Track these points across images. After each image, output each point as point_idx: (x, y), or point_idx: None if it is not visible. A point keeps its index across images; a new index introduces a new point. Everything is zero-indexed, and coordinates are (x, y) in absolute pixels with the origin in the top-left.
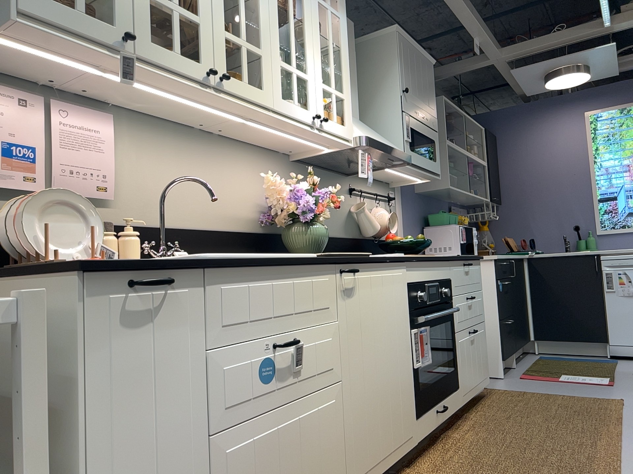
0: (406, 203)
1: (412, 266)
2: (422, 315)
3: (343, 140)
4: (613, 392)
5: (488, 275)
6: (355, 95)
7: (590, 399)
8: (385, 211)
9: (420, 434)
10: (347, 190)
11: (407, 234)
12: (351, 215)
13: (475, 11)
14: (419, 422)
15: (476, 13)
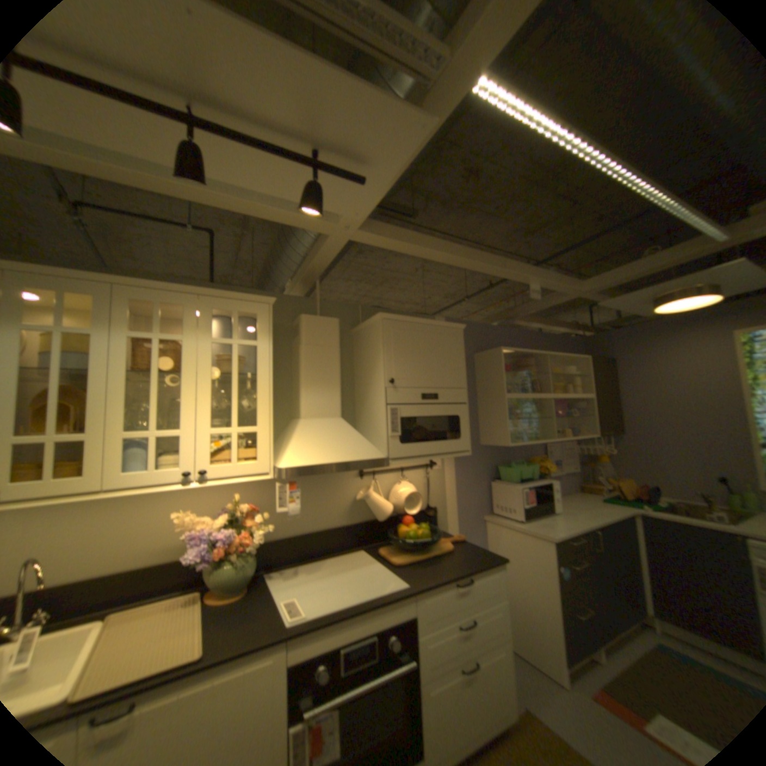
0: (462, 461)
1: (306, 641)
2: (324, 699)
3: (250, 479)
4: None
5: (549, 559)
6: (332, 395)
7: None
8: (405, 491)
9: None
10: (354, 475)
11: (460, 495)
12: (359, 499)
13: (513, 261)
14: None
15: (517, 262)
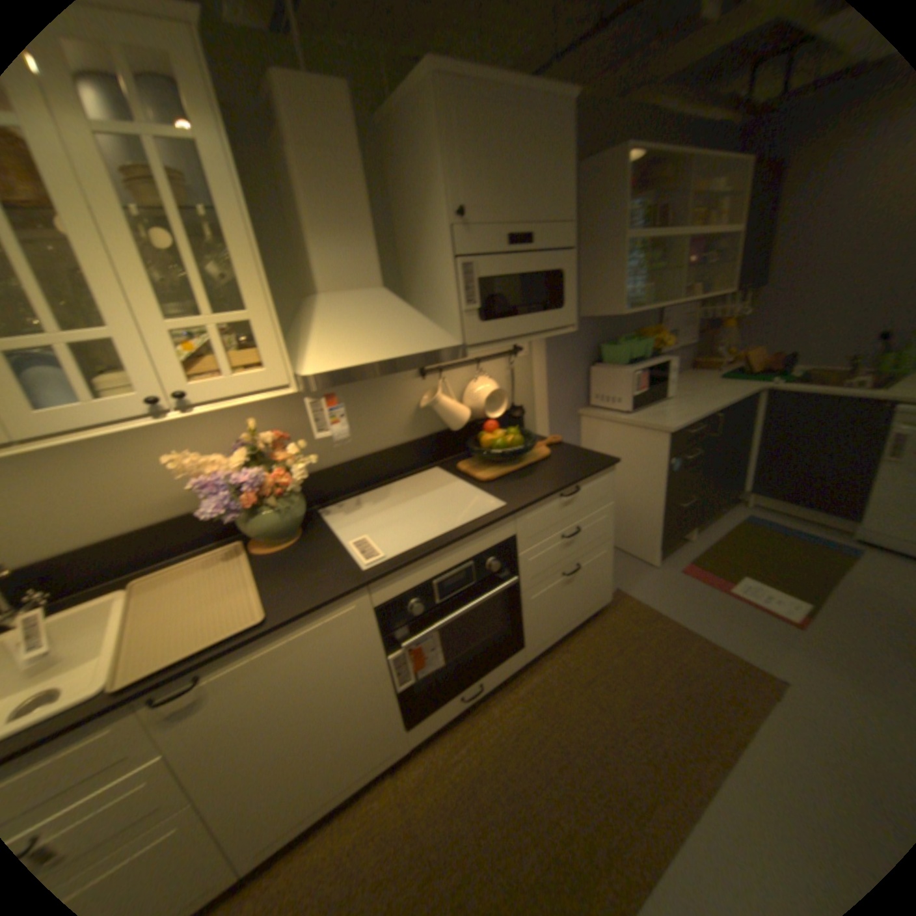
0: (555, 341)
1: (391, 579)
2: (421, 623)
3: (262, 395)
4: (791, 653)
5: (660, 450)
6: (362, 245)
7: (738, 666)
8: (484, 388)
9: (418, 739)
10: (413, 374)
11: (552, 386)
12: (424, 405)
13: None
14: (416, 730)
15: None
